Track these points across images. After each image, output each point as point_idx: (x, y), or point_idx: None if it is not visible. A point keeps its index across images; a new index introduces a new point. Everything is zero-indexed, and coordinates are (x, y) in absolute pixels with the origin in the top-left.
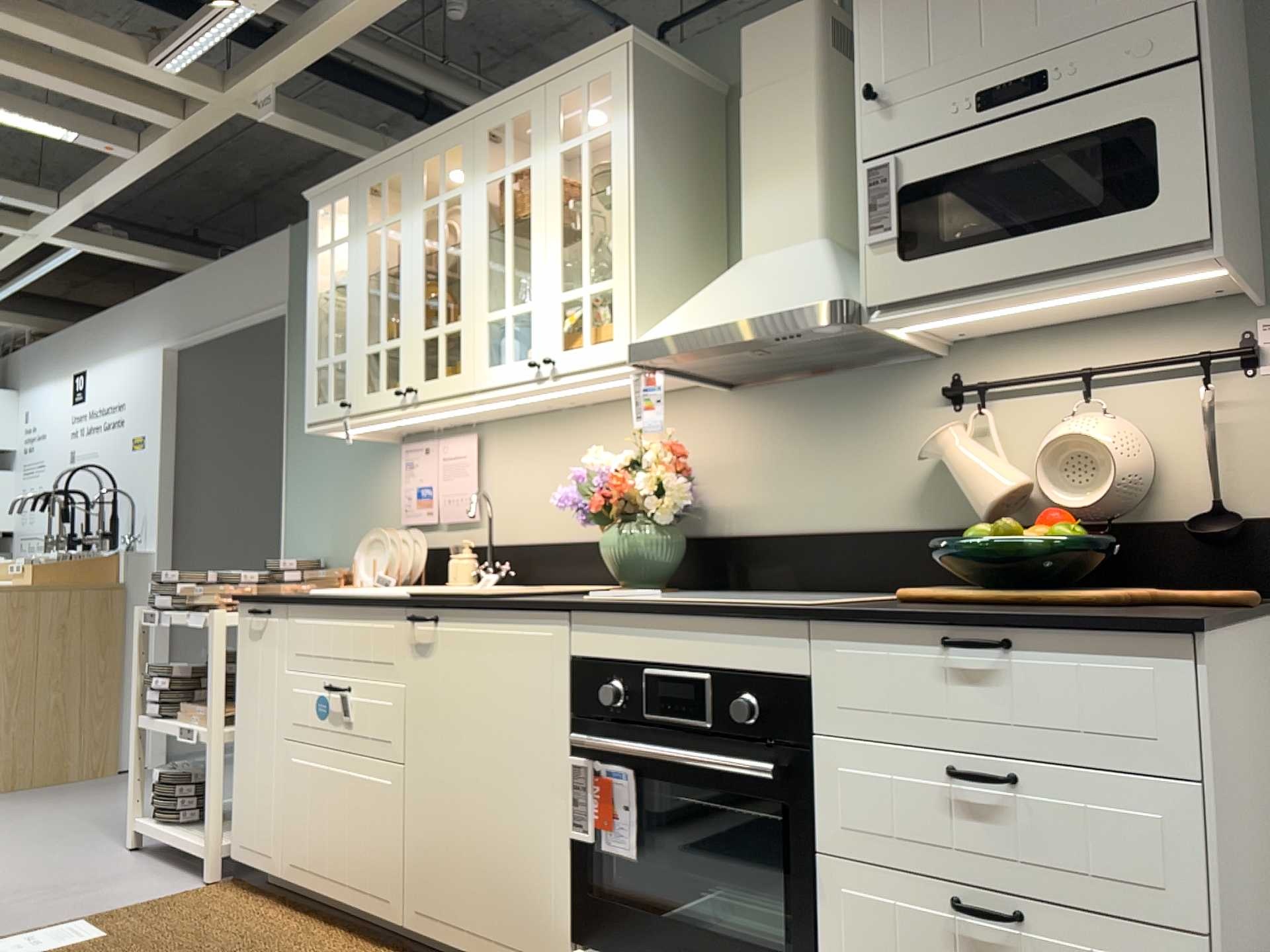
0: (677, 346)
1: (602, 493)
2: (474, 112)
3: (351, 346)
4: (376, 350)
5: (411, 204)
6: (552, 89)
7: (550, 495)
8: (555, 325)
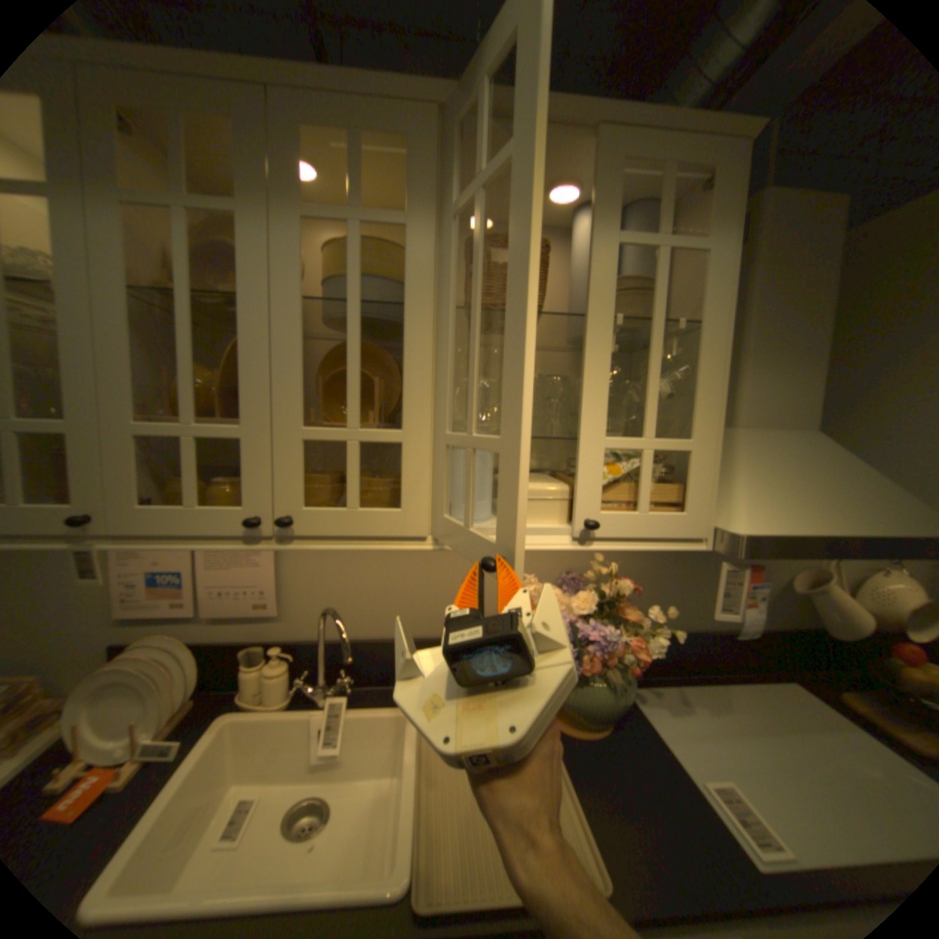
0: (814, 552)
1: (603, 656)
2: (446, 86)
3: (79, 410)
4: (165, 431)
5: (262, 187)
6: (615, 133)
7: (395, 589)
8: (594, 477)
